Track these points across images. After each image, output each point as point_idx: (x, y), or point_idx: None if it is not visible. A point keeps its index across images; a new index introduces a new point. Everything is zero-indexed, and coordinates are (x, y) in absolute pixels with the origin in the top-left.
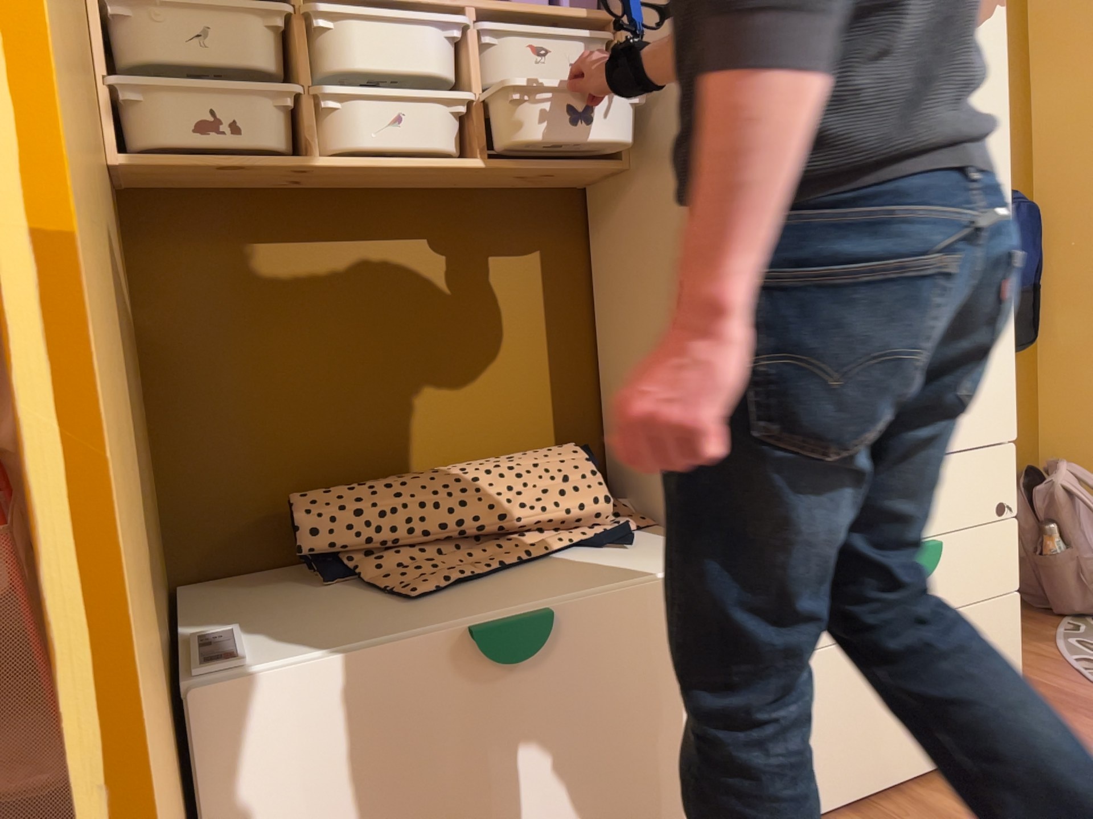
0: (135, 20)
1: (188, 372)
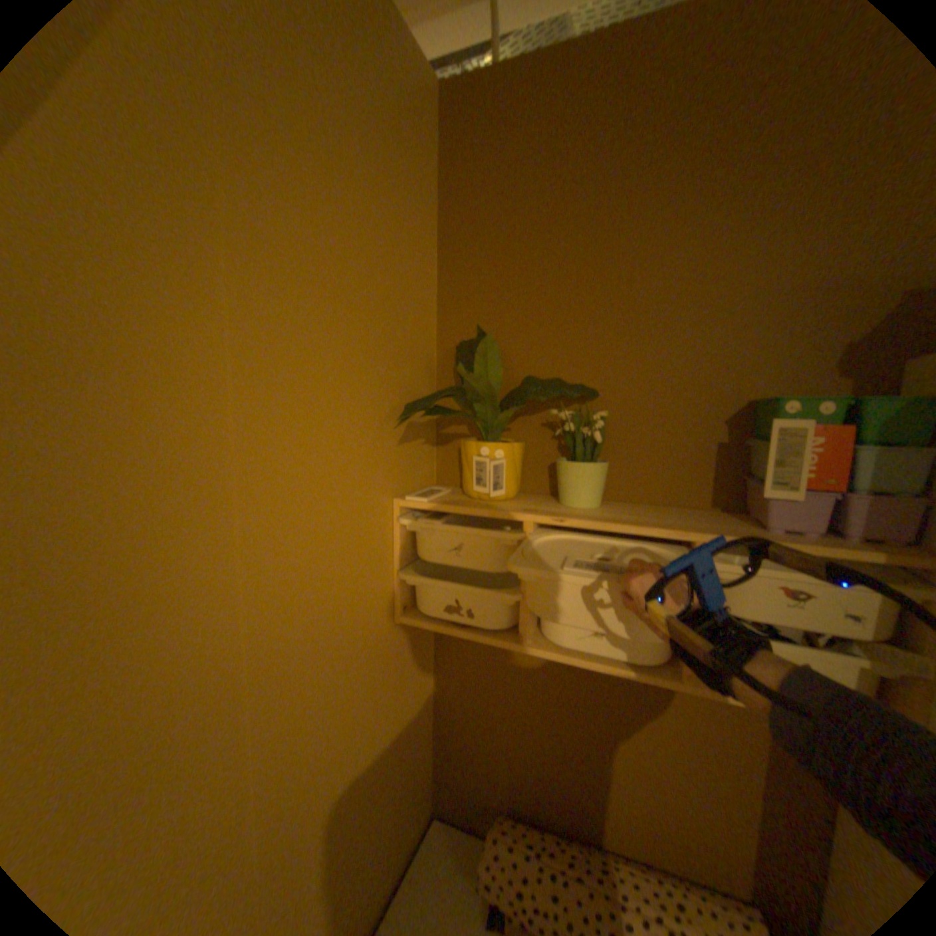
0: (419, 532)
1: (457, 701)
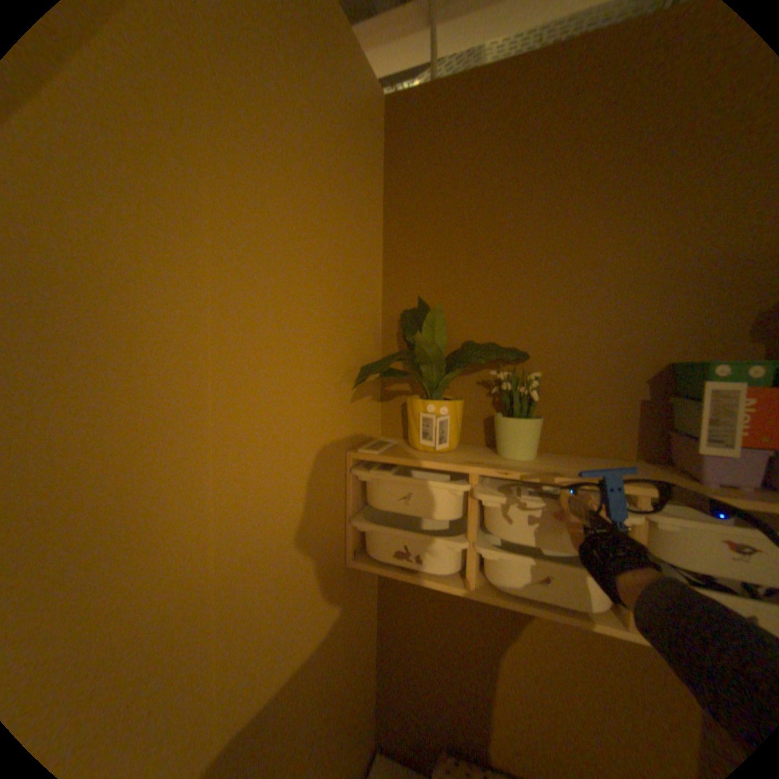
0: (371, 482)
1: (399, 637)
